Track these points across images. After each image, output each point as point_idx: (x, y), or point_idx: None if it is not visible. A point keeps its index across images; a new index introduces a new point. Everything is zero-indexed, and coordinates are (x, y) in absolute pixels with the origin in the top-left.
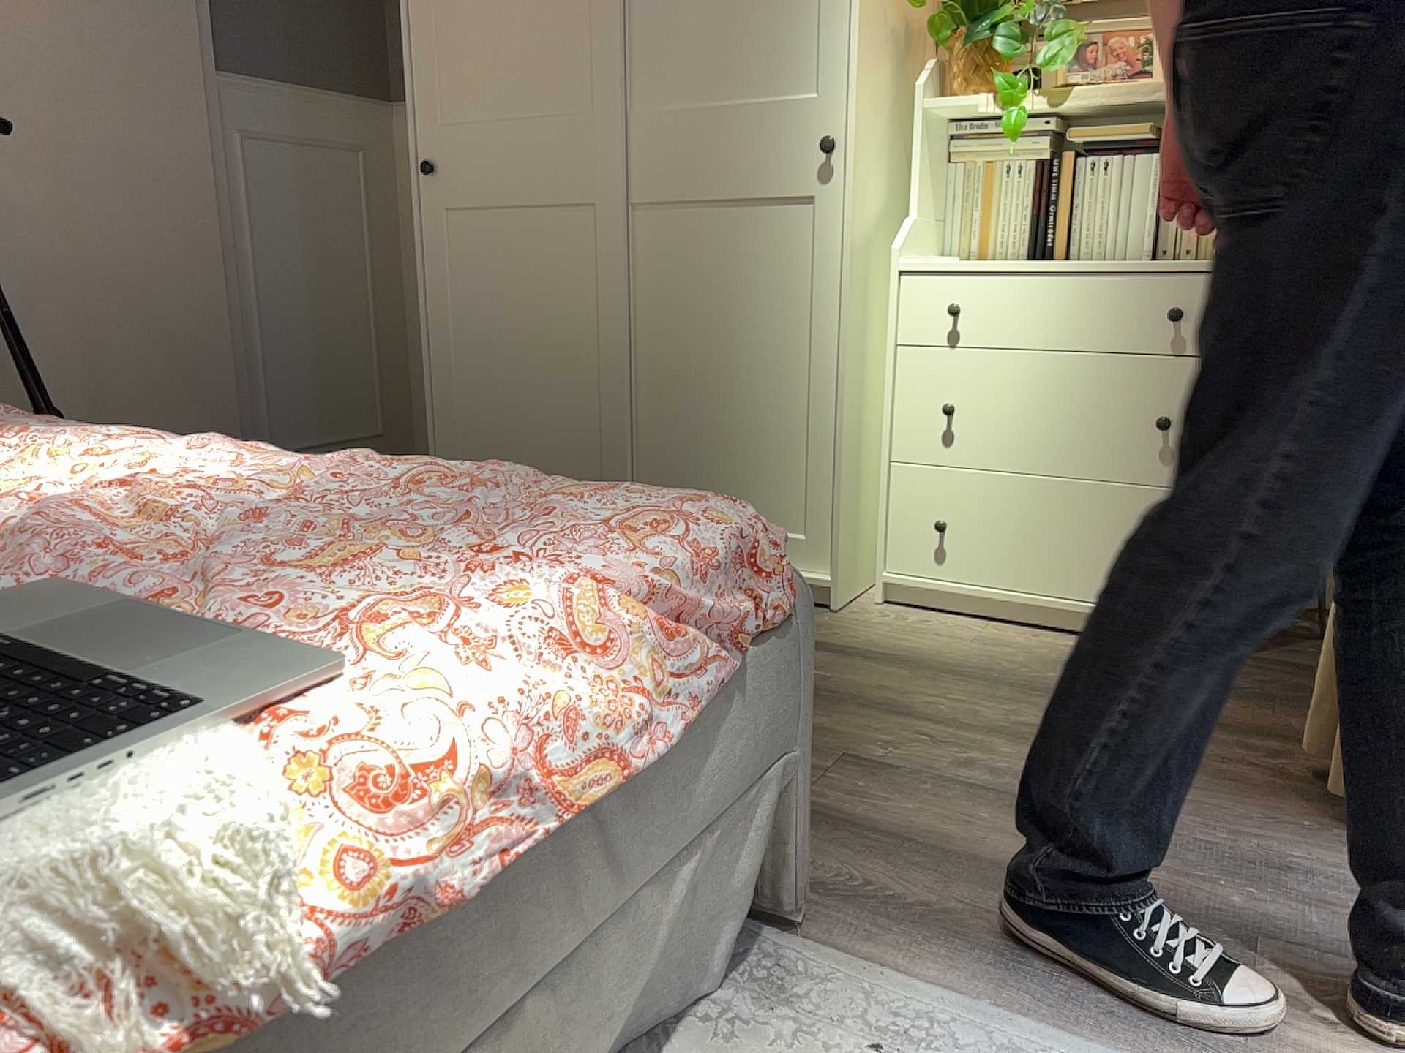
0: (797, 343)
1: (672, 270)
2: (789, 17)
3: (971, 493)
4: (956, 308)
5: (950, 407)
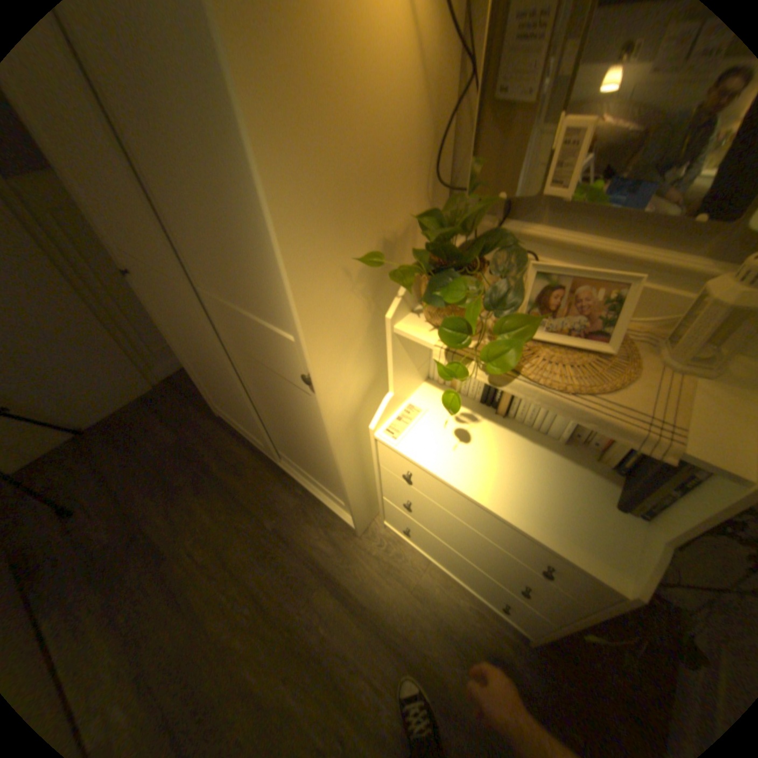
0: (321, 446)
1: (253, 379)
2: (256, 270)
3: (420, 530)
4: (406, 478)
5: (406, 506)
